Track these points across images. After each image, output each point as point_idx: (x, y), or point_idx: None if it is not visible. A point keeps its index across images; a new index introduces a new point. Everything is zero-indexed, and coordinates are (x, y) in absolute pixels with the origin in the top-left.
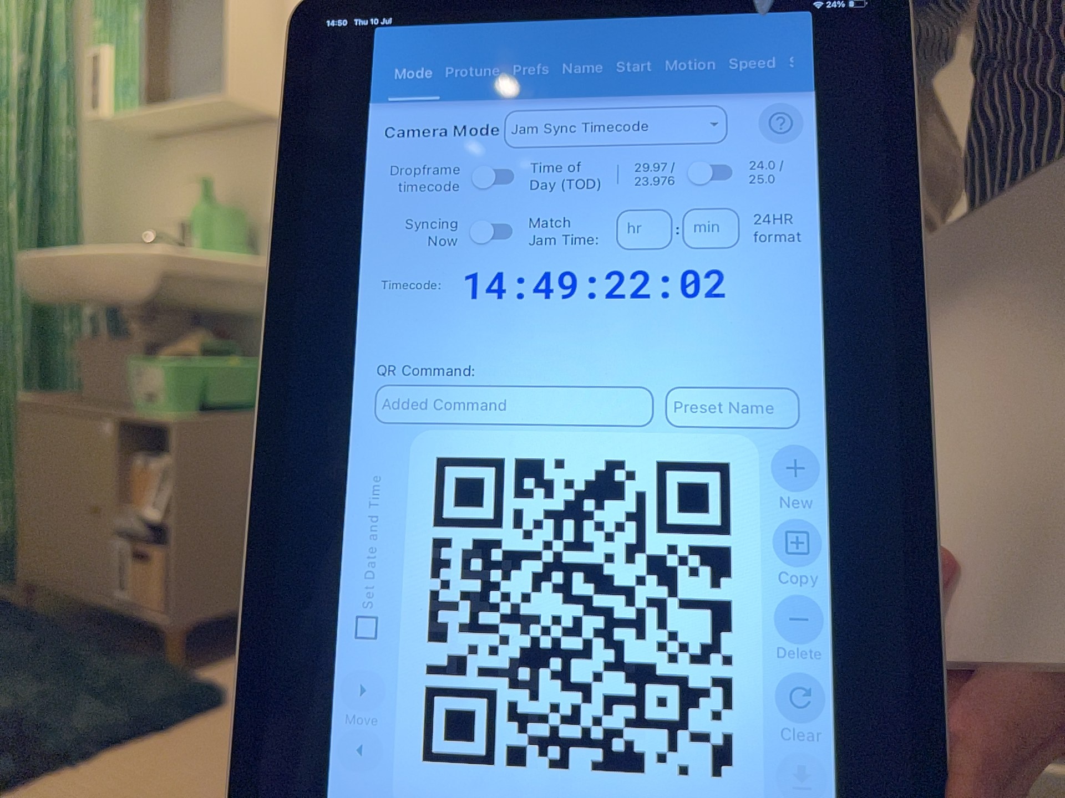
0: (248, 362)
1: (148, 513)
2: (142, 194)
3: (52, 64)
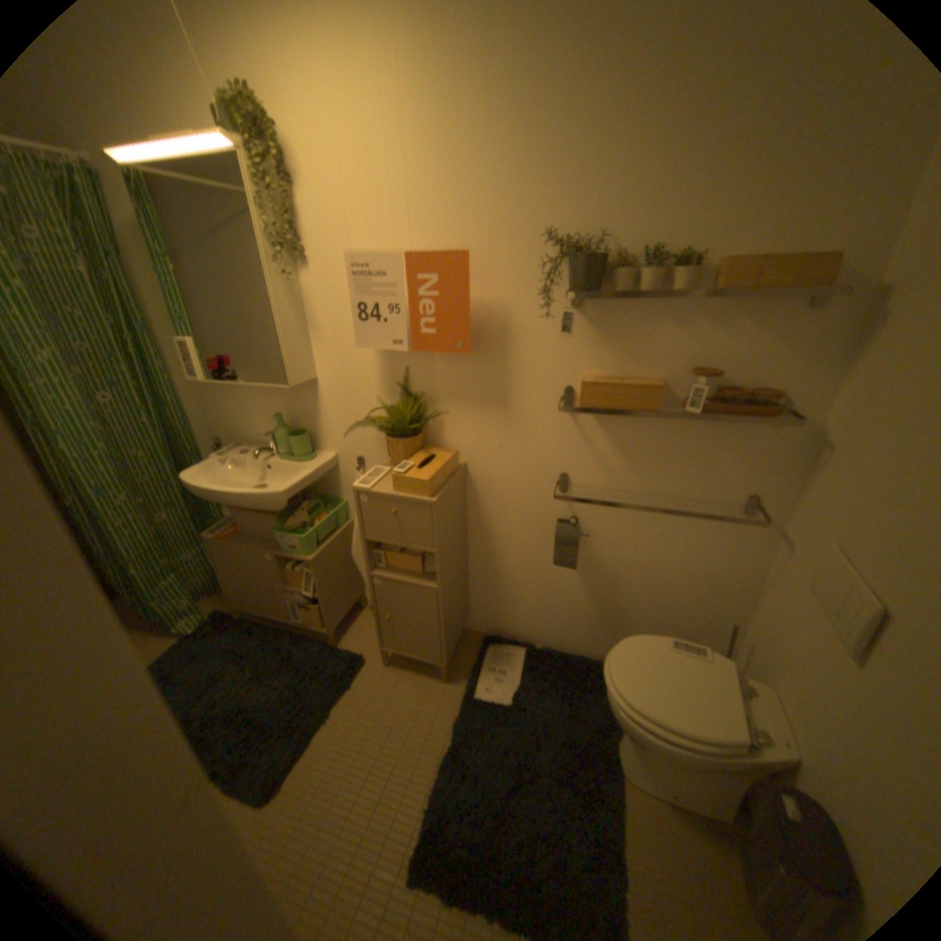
0: (332, 513)
1: (306, 594)
2: (227, 404)
3: (127, 312)
